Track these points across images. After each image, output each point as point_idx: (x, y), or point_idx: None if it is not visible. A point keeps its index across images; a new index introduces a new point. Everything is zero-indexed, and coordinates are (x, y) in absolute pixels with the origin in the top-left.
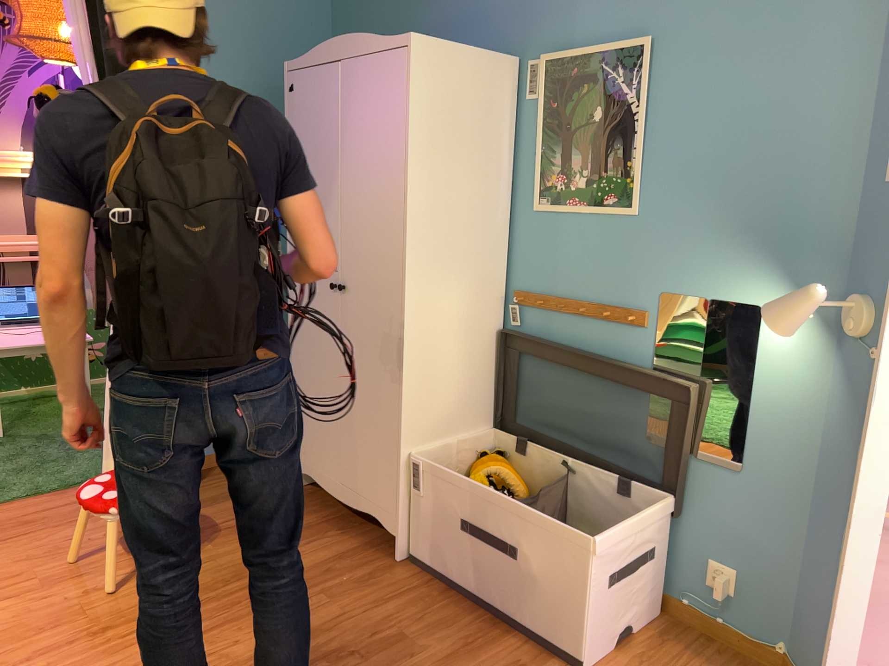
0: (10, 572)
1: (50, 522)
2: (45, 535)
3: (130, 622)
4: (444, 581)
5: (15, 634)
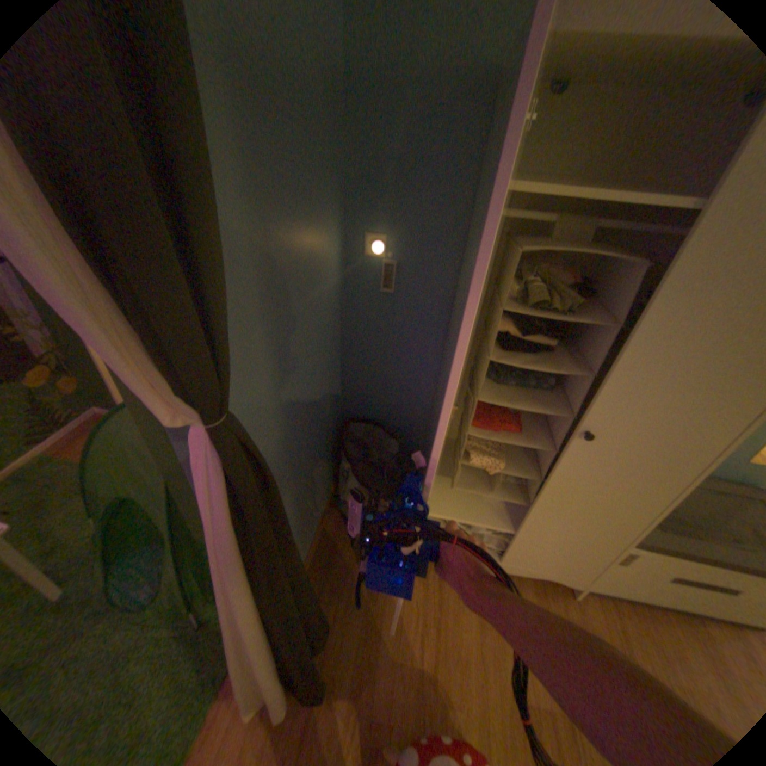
0: None
1: None
2: None
3: None
4: (625, 599)
5: None
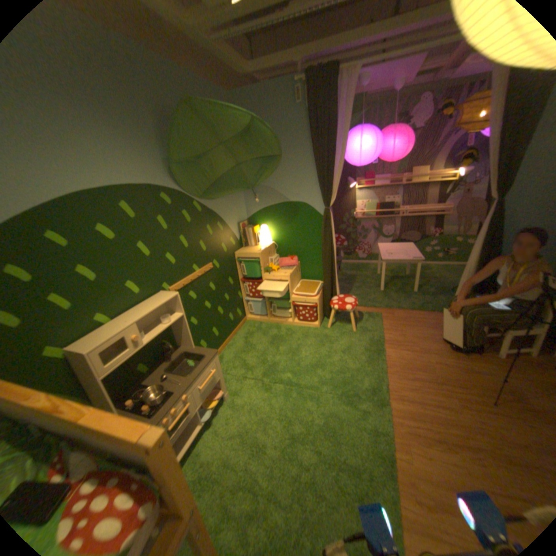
0: (410, 341)
1: (426, 326)
2: (423, 331)
3: (453, 388)
4: None
5: (411, 368)
